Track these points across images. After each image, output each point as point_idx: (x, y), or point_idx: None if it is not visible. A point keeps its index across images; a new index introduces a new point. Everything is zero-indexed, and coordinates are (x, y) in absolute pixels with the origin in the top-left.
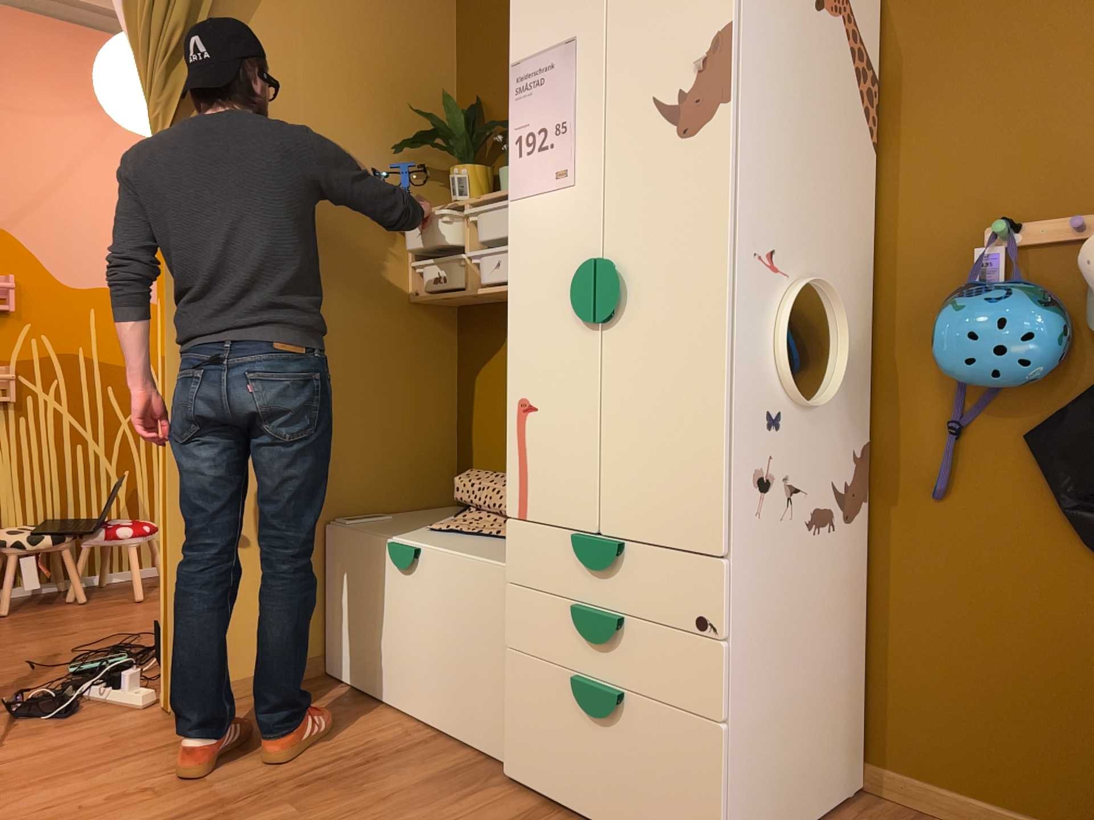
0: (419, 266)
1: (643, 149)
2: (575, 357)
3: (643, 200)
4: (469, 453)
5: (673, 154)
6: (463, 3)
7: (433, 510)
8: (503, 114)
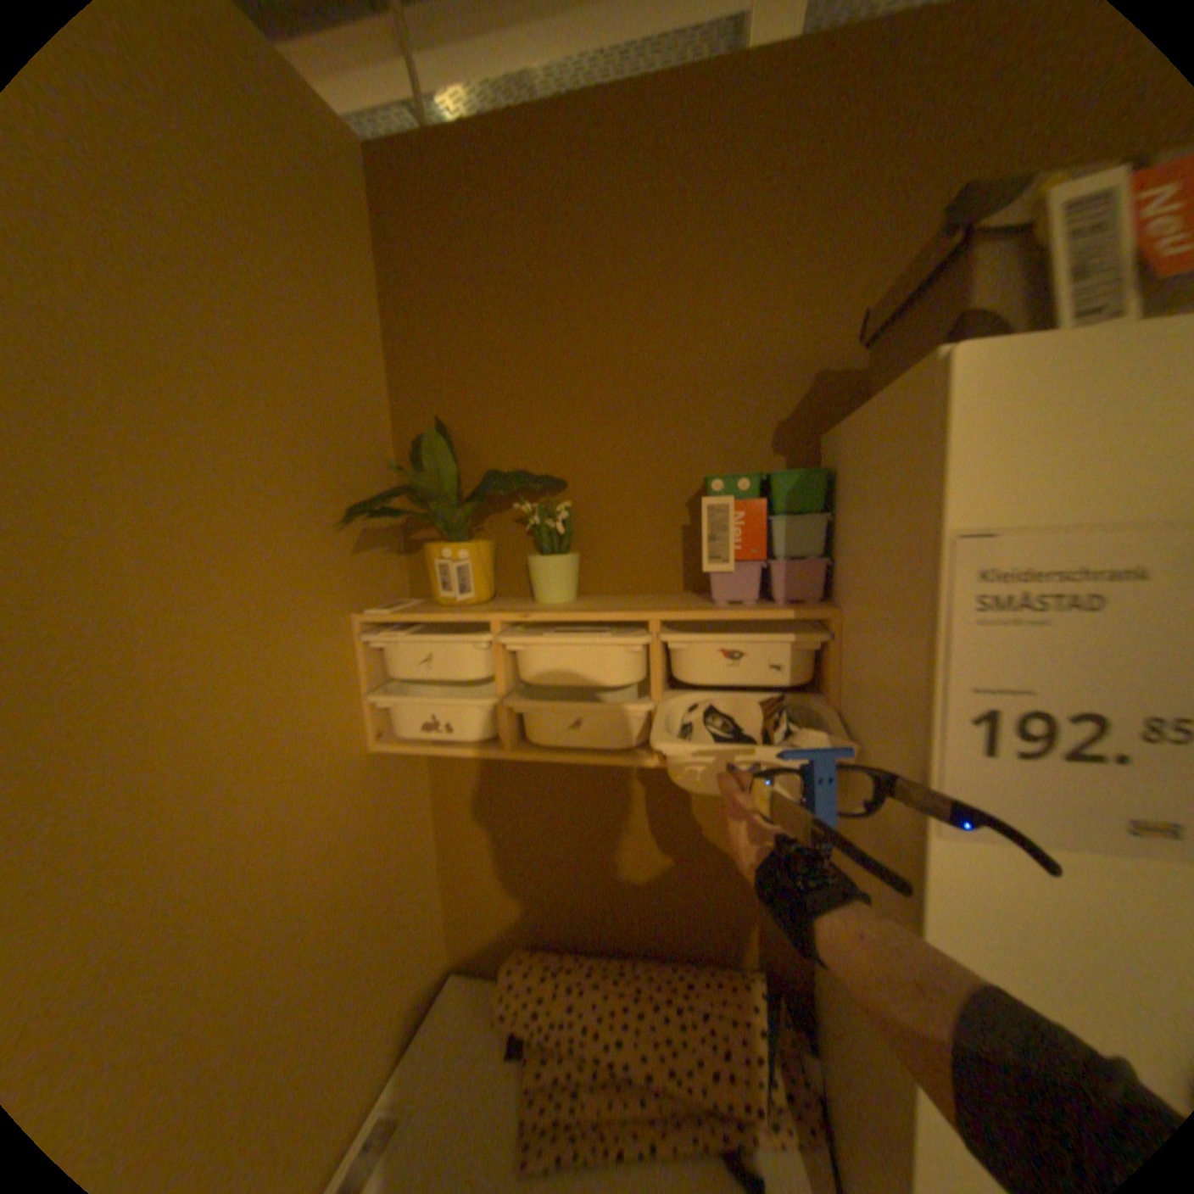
0: (391, 699)
1: None
2: None
3: None
4: (468, 906)
5: None
6: (390, 253)
7: (441, 1015)
8: (496, 452)
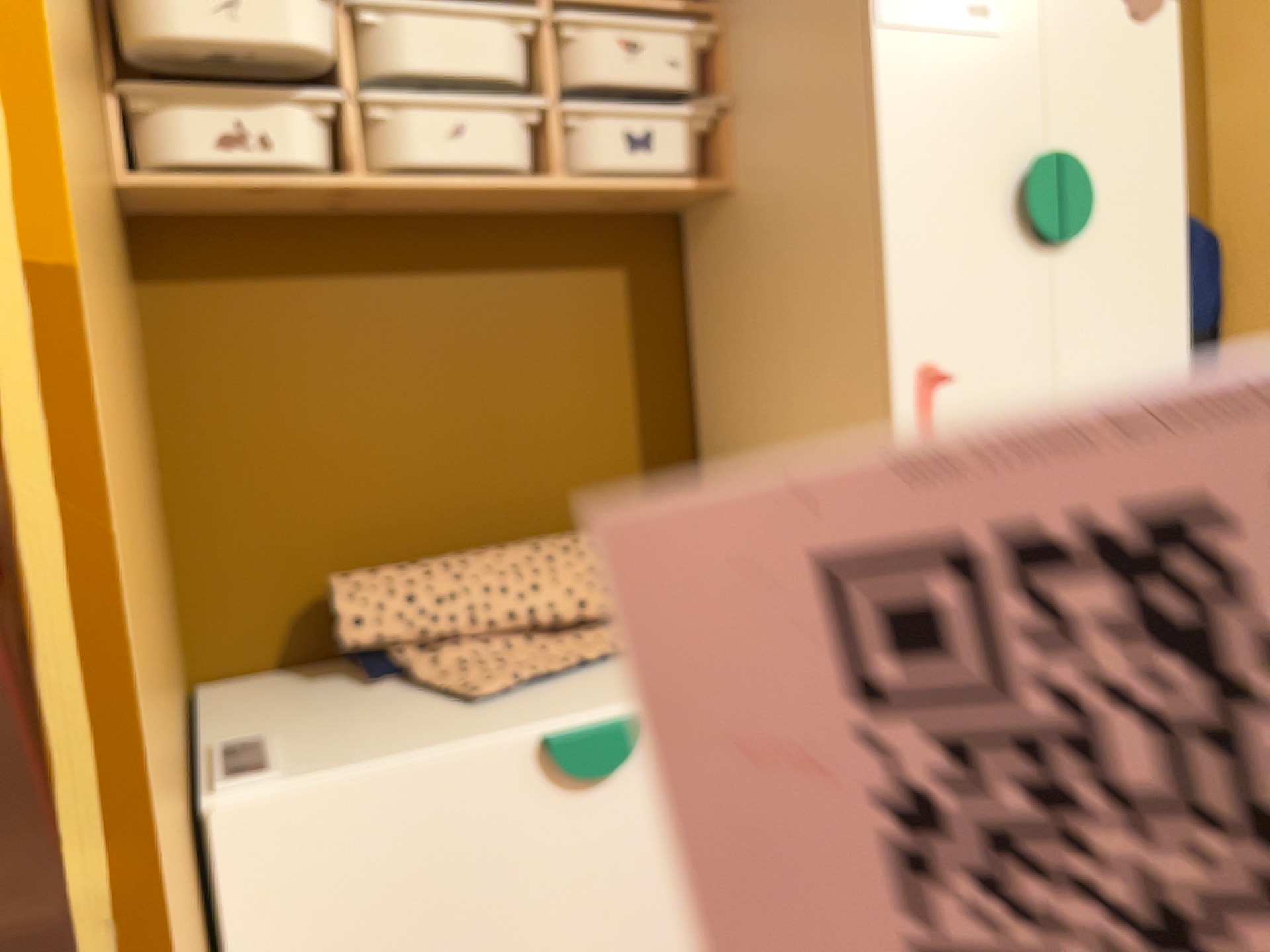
0: (152, 99)
1: (1094, 15)
2: (1019, 294)
3: (1097, 84)
4: (224, 557)
5: (1129, 36)
6: None
7: (225, 703)
8: None
